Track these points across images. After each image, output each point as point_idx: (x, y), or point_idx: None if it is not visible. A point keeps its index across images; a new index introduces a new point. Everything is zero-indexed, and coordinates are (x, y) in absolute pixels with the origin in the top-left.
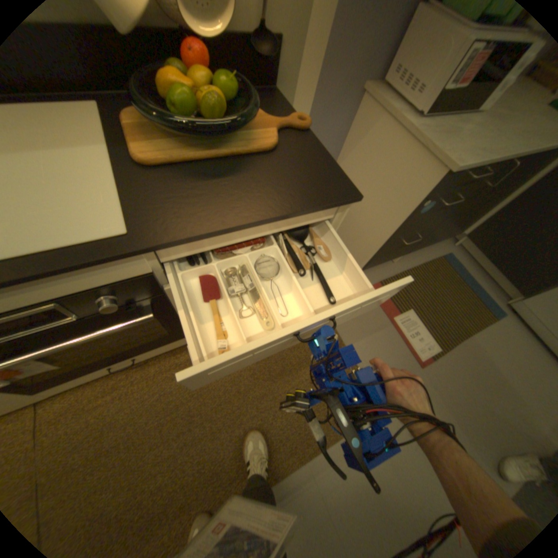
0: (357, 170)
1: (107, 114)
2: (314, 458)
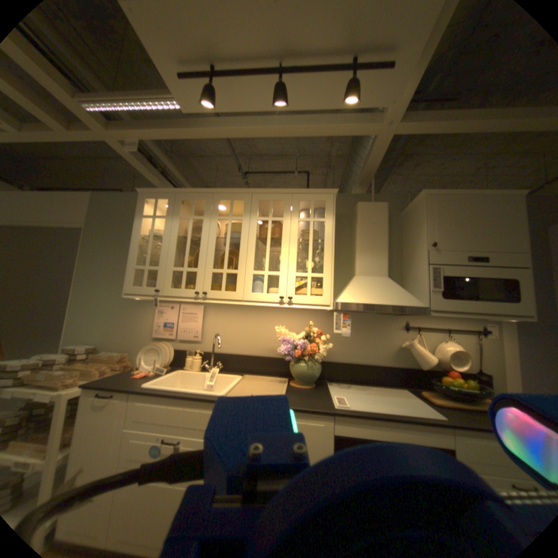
0: None
1: (414, 394)
2: None
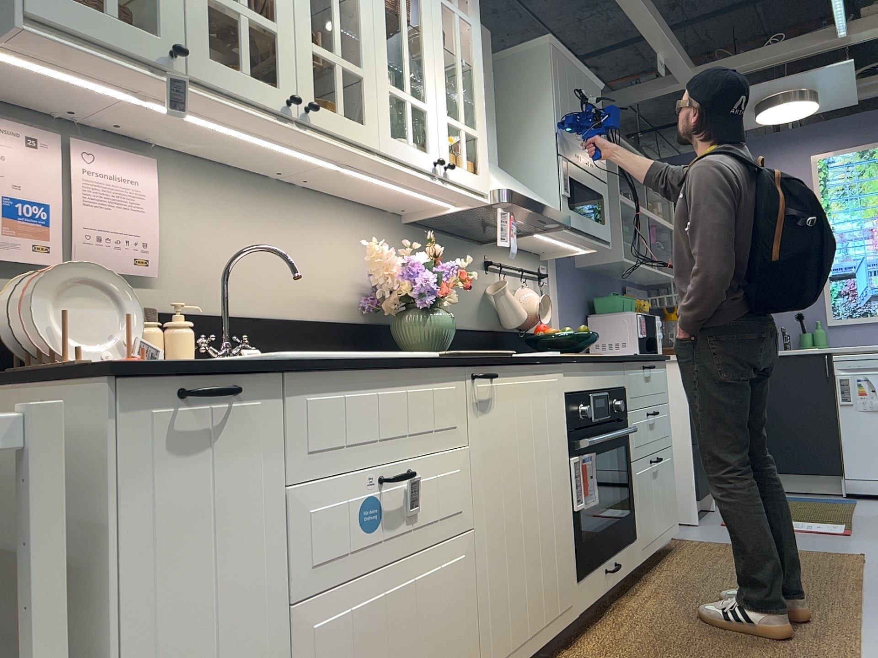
0: None
1: None
2: (863, 586)
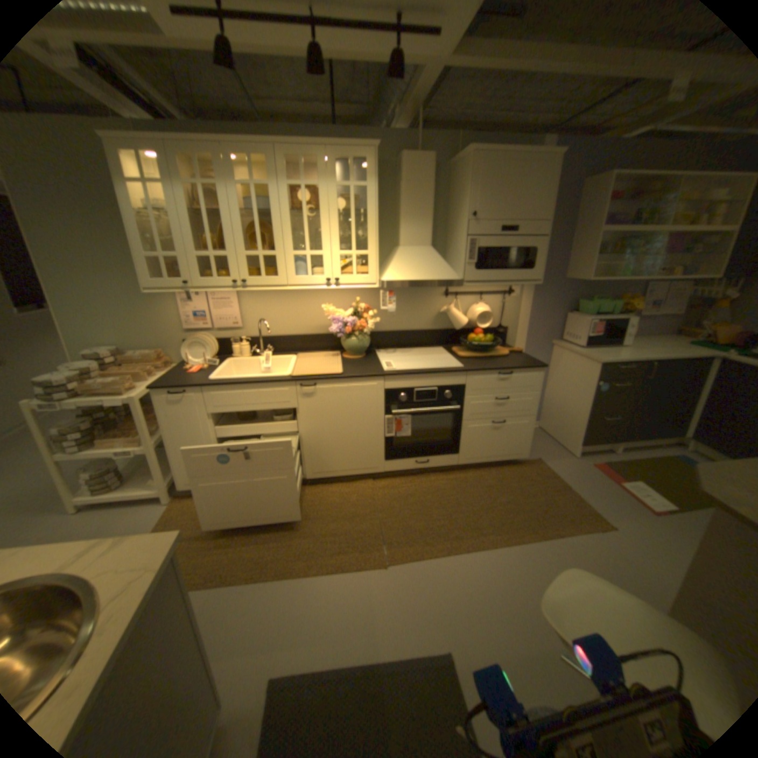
0: (560, 383)
1: (447, 351)
2: (554, 542)
